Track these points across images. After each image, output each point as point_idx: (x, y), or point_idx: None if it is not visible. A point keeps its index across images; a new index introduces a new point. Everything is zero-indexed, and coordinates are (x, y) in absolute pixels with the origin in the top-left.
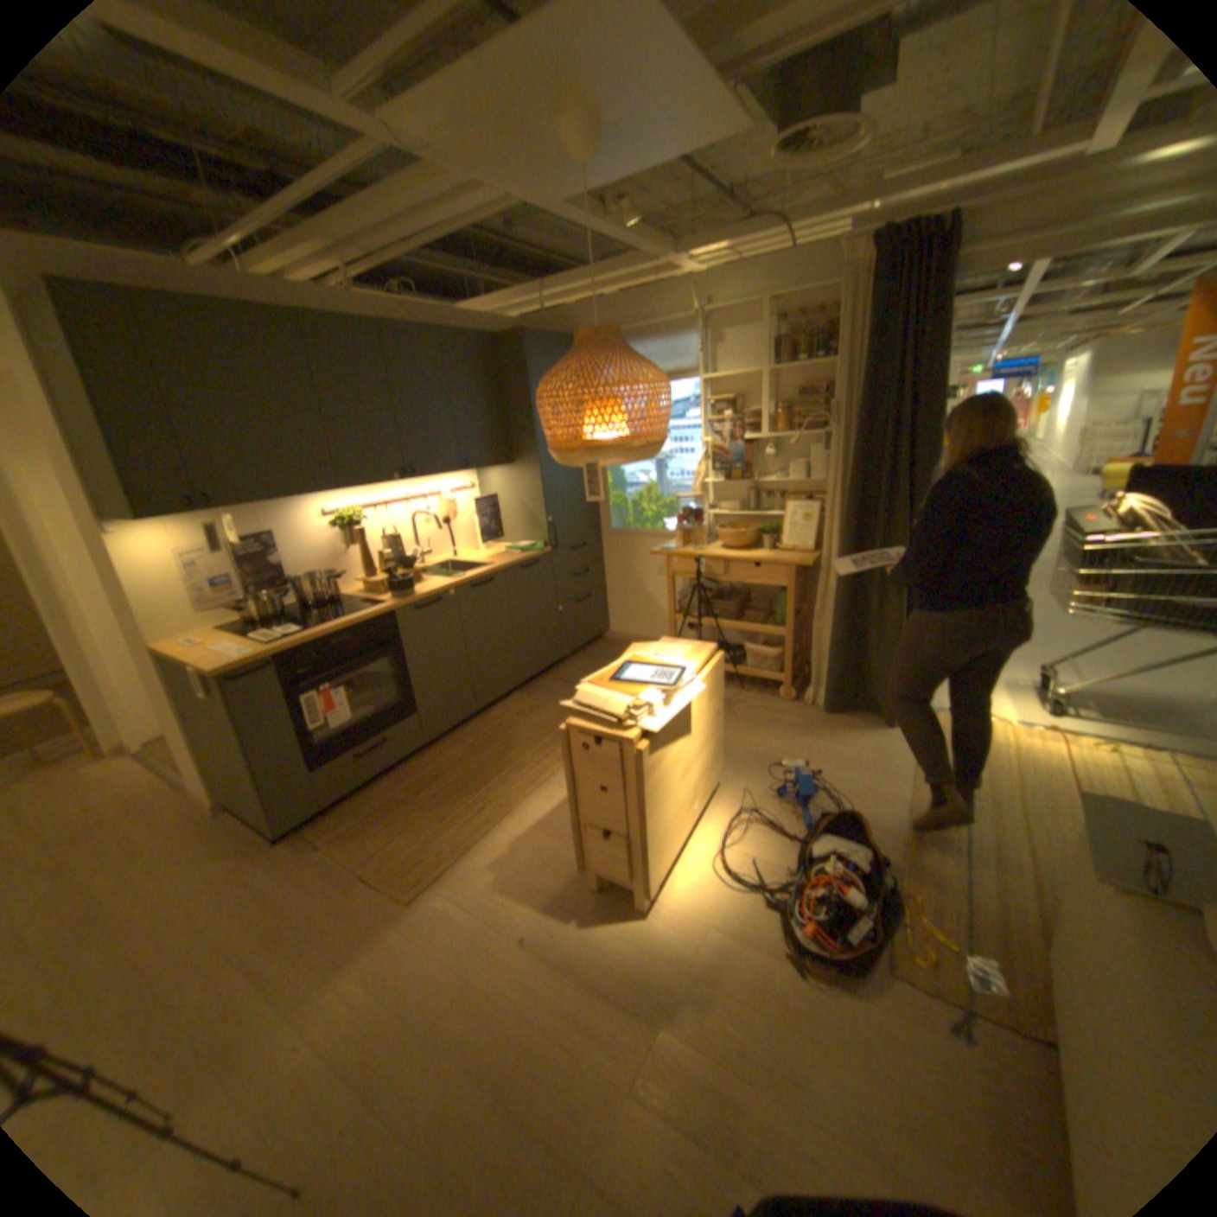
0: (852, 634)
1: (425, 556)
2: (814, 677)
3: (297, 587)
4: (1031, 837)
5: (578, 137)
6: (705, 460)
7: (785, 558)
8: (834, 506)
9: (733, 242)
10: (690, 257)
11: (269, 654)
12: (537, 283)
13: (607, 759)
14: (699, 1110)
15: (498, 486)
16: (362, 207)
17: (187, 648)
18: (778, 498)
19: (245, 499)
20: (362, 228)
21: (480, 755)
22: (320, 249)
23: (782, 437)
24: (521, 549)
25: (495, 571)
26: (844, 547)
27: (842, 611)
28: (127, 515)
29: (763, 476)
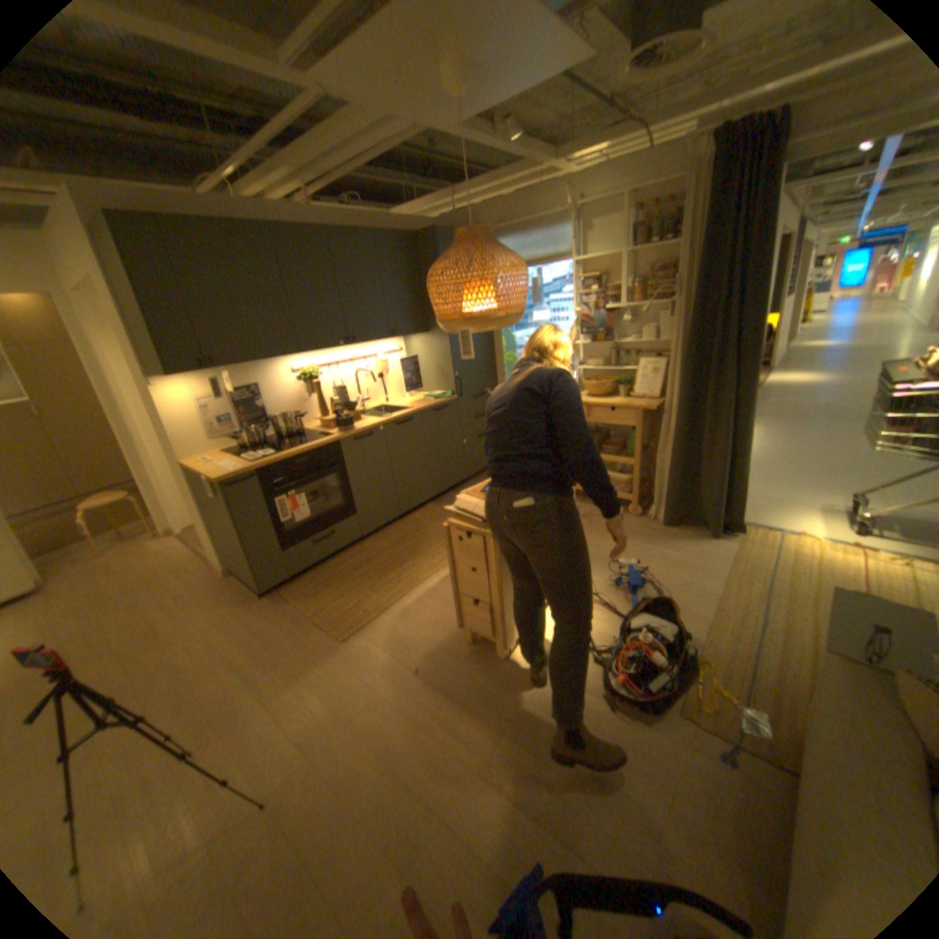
0: (688, 465)
1: (365, 402)
2: (657, 498)
3: (274, 423)
4: (817, 627)
5: (453, 78)
6: (576, 326)
7: (635, 403)
8: (677, 362)
9: (601, 146)
10: (567, 160)
11: (253, 468)
12: (449, 189)
13: (474, 548)
14: (524, 789)
15: (419, 349)
16: (311, 142)
17: (202, 464)
18: (633, 356)
19: (238, 361)
20: (314, 157)
21: (400, 546)
22: (286, 174)
23: (638, 306)
24: (434, 397)
25: (413, 413)
26: (683, 395)
27: (678, 446)
28: (162, 373)
29: (622, 338)
